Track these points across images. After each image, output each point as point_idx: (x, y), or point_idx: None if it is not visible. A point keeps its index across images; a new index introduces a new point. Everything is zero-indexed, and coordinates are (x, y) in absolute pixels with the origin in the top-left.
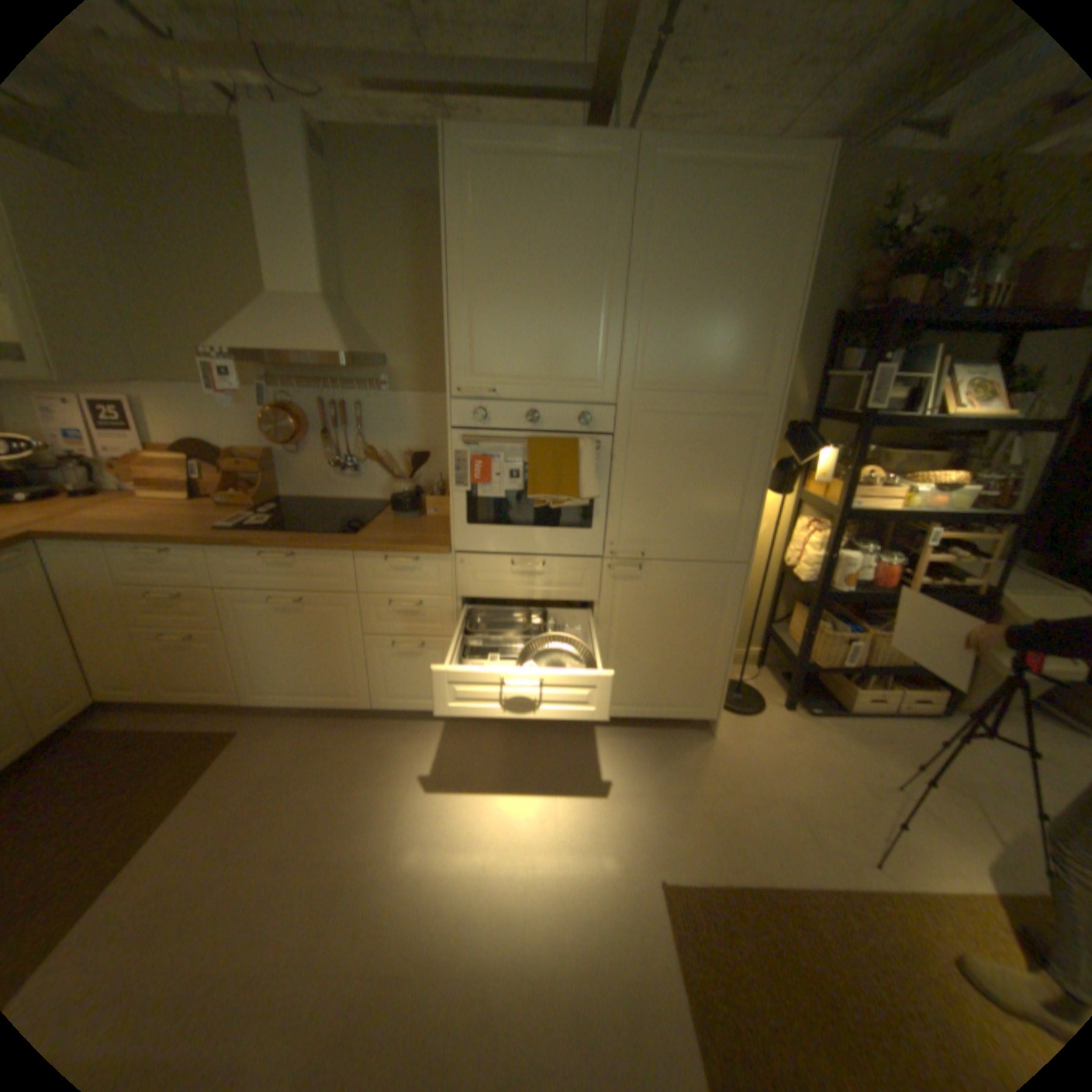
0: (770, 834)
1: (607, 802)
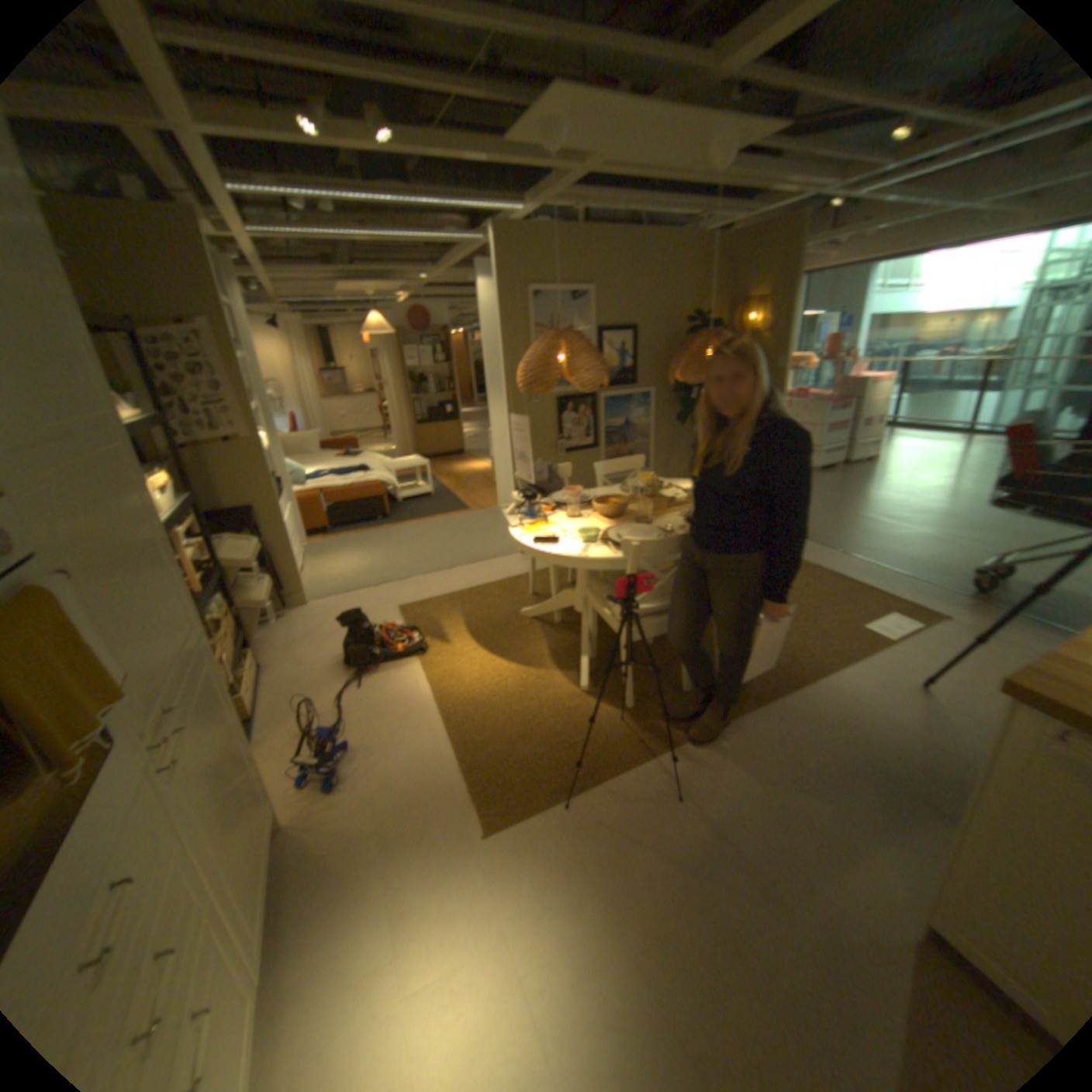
0: (407, 773)
1: (402, 925)
